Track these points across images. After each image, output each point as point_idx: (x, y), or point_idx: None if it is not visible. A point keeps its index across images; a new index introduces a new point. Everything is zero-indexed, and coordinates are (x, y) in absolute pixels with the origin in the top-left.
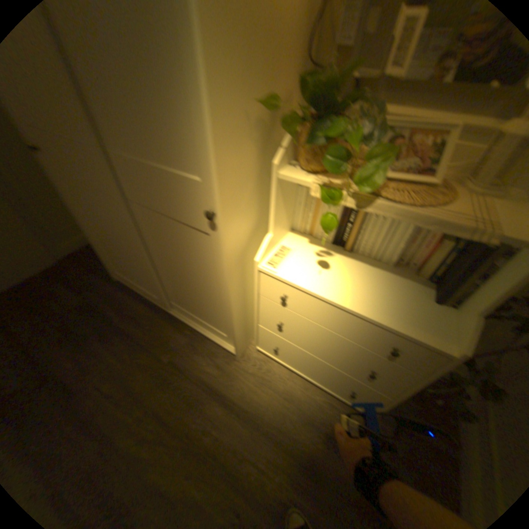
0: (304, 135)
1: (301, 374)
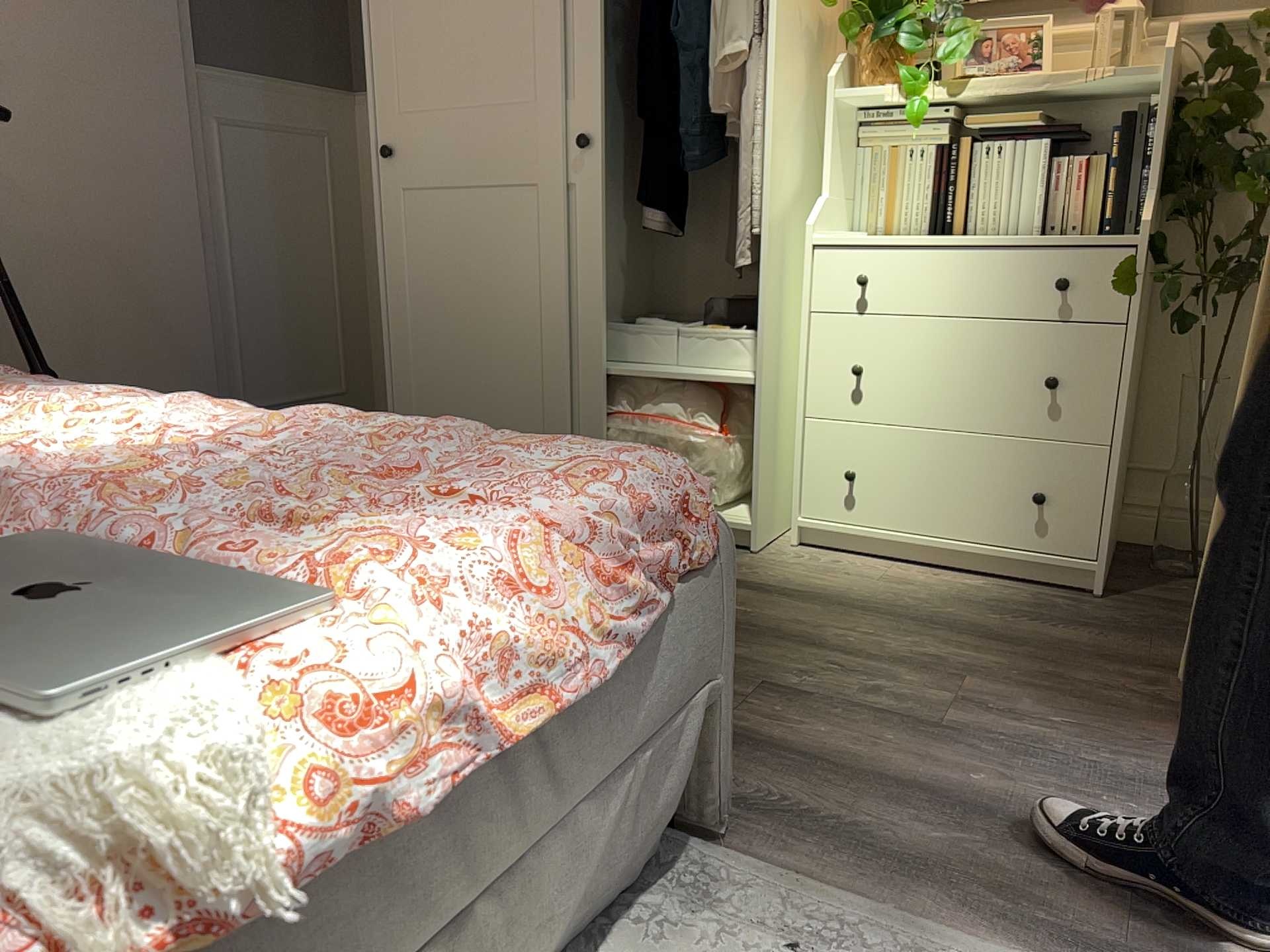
0: (867, 42)
1: (923, 536)
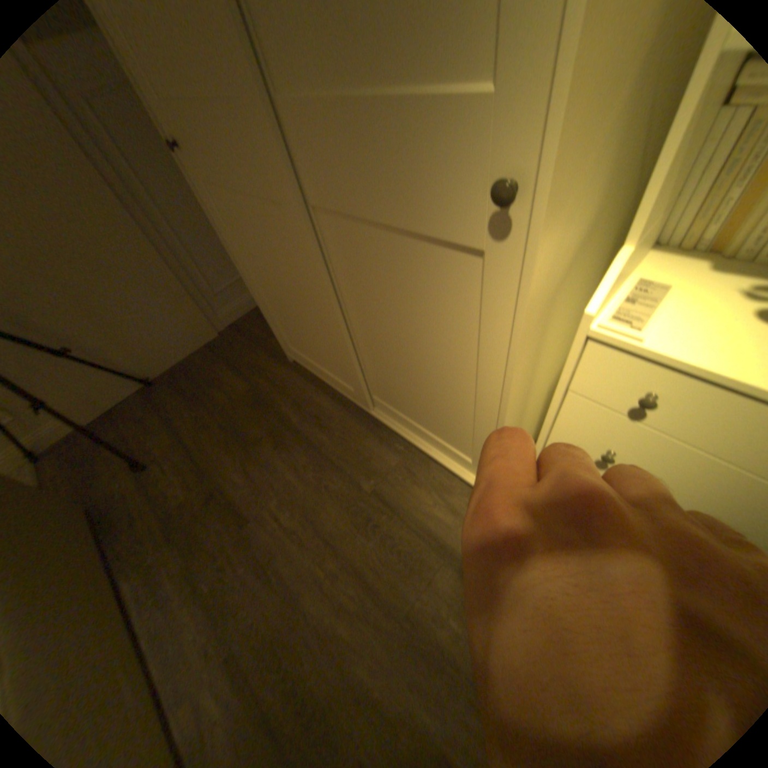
0: None
1: None
